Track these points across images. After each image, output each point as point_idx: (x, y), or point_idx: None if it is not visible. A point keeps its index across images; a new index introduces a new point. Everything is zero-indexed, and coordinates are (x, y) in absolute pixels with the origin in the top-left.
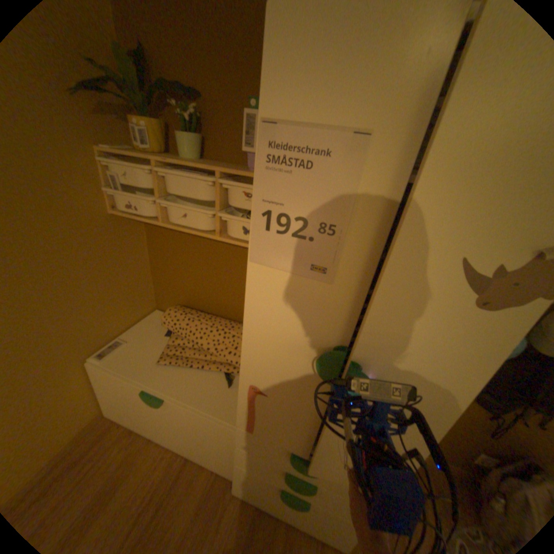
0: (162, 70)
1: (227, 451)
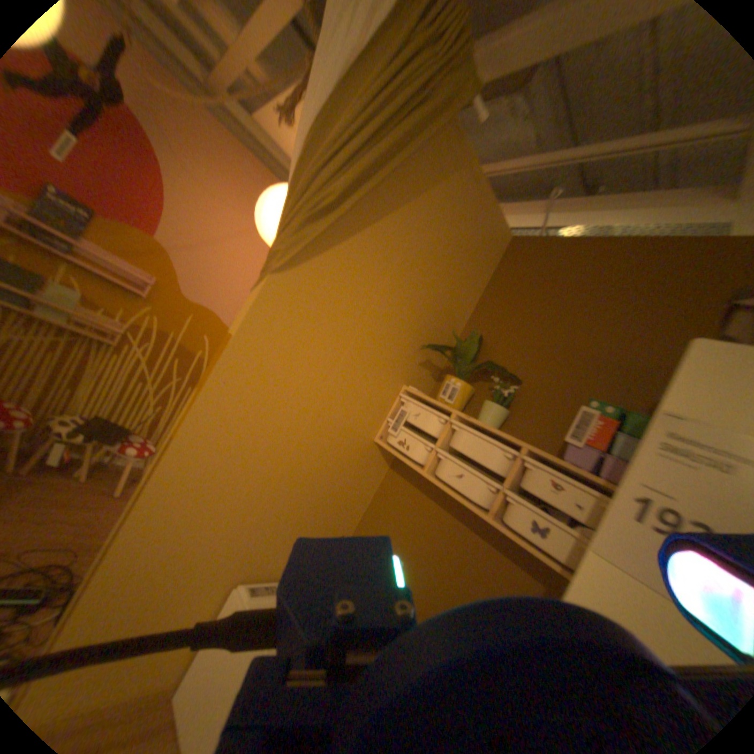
0: (491, 356)
1: None
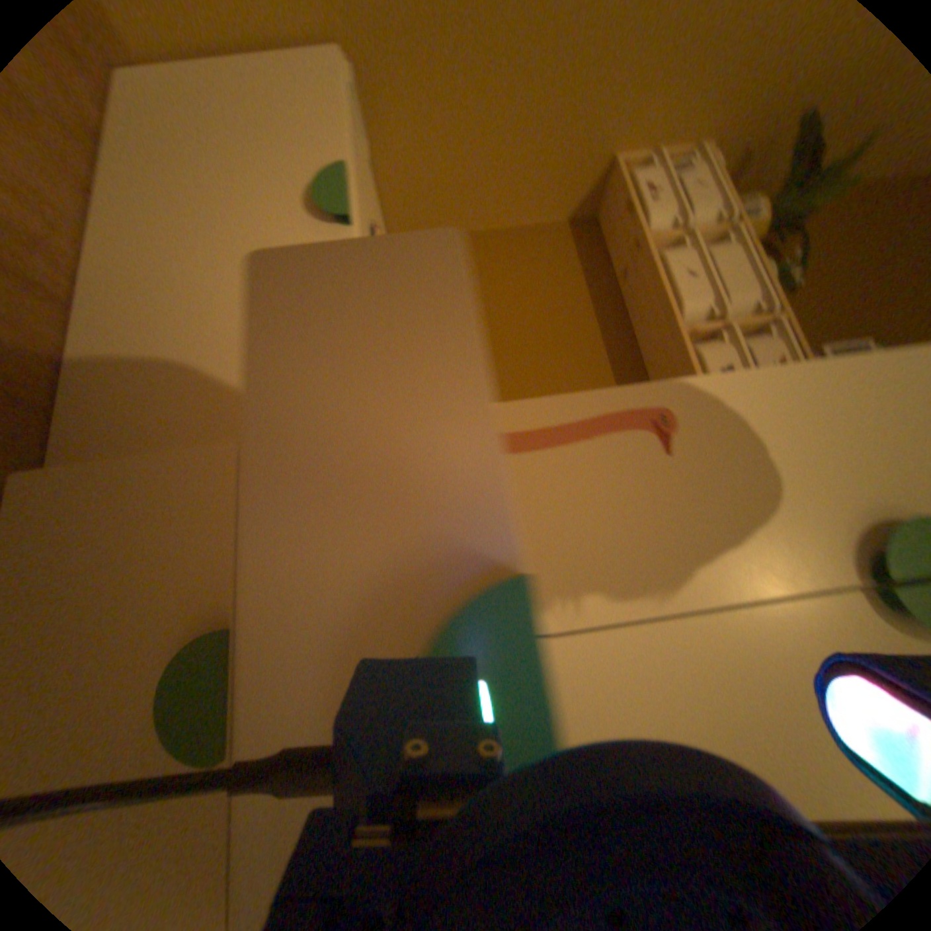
0: (788, 248)
1: (234, 421)
